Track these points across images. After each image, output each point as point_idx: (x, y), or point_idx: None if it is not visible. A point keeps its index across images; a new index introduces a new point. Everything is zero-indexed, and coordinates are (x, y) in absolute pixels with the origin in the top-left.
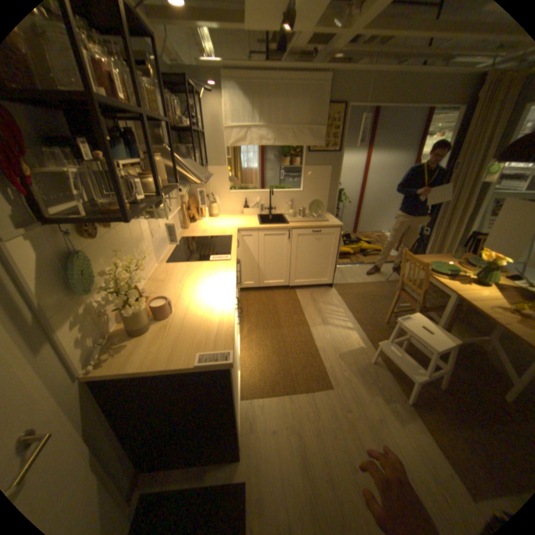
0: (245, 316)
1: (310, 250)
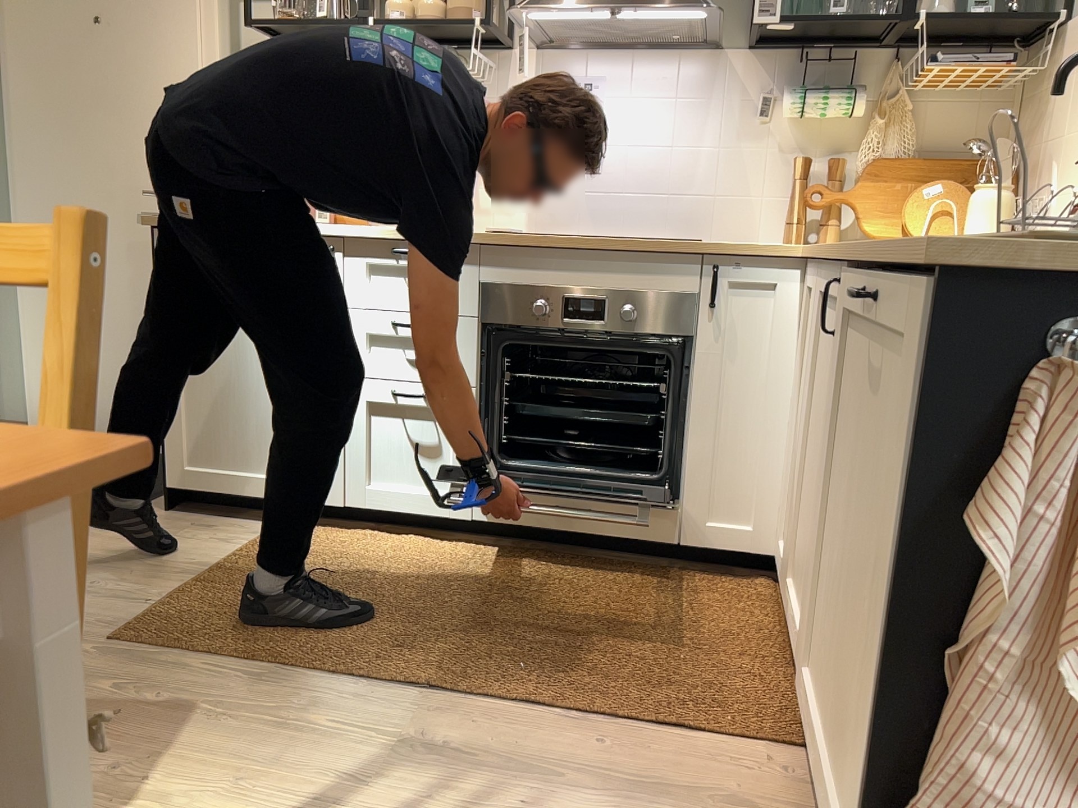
0: (594, 574)
1: (861, 475)
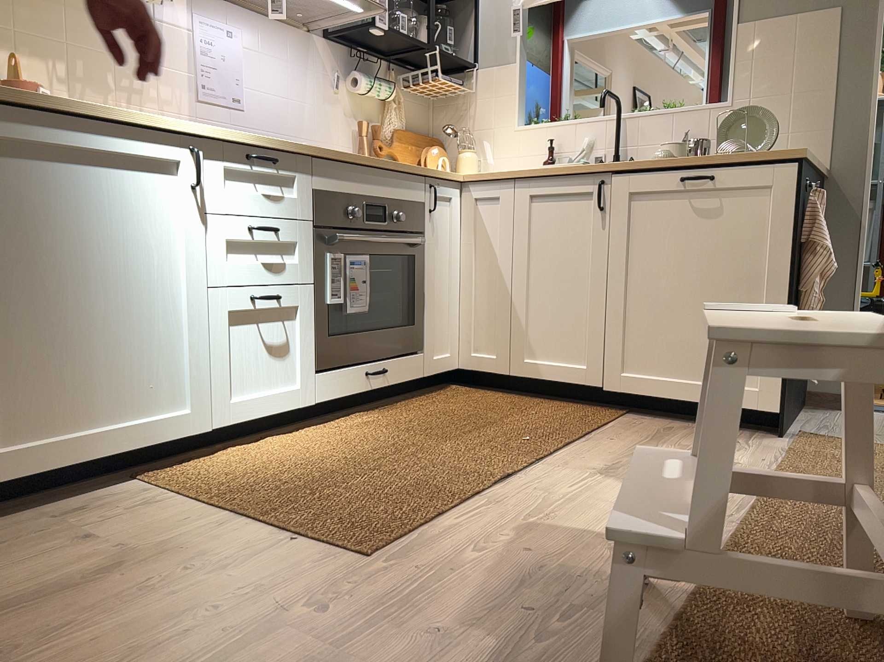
0: (399, 411)
1: (677, 256)
